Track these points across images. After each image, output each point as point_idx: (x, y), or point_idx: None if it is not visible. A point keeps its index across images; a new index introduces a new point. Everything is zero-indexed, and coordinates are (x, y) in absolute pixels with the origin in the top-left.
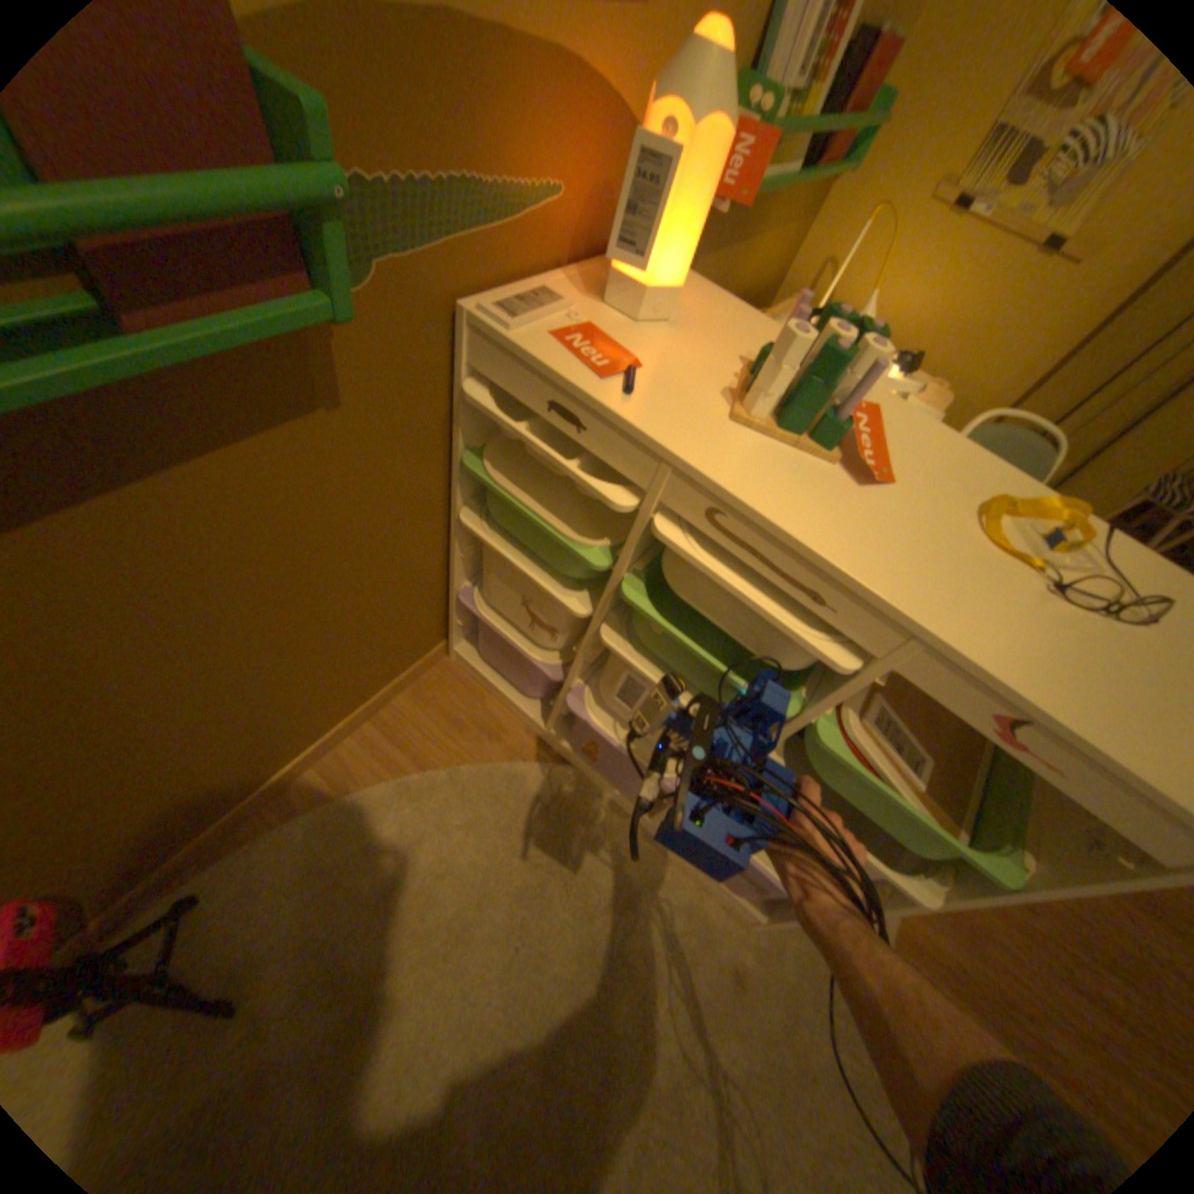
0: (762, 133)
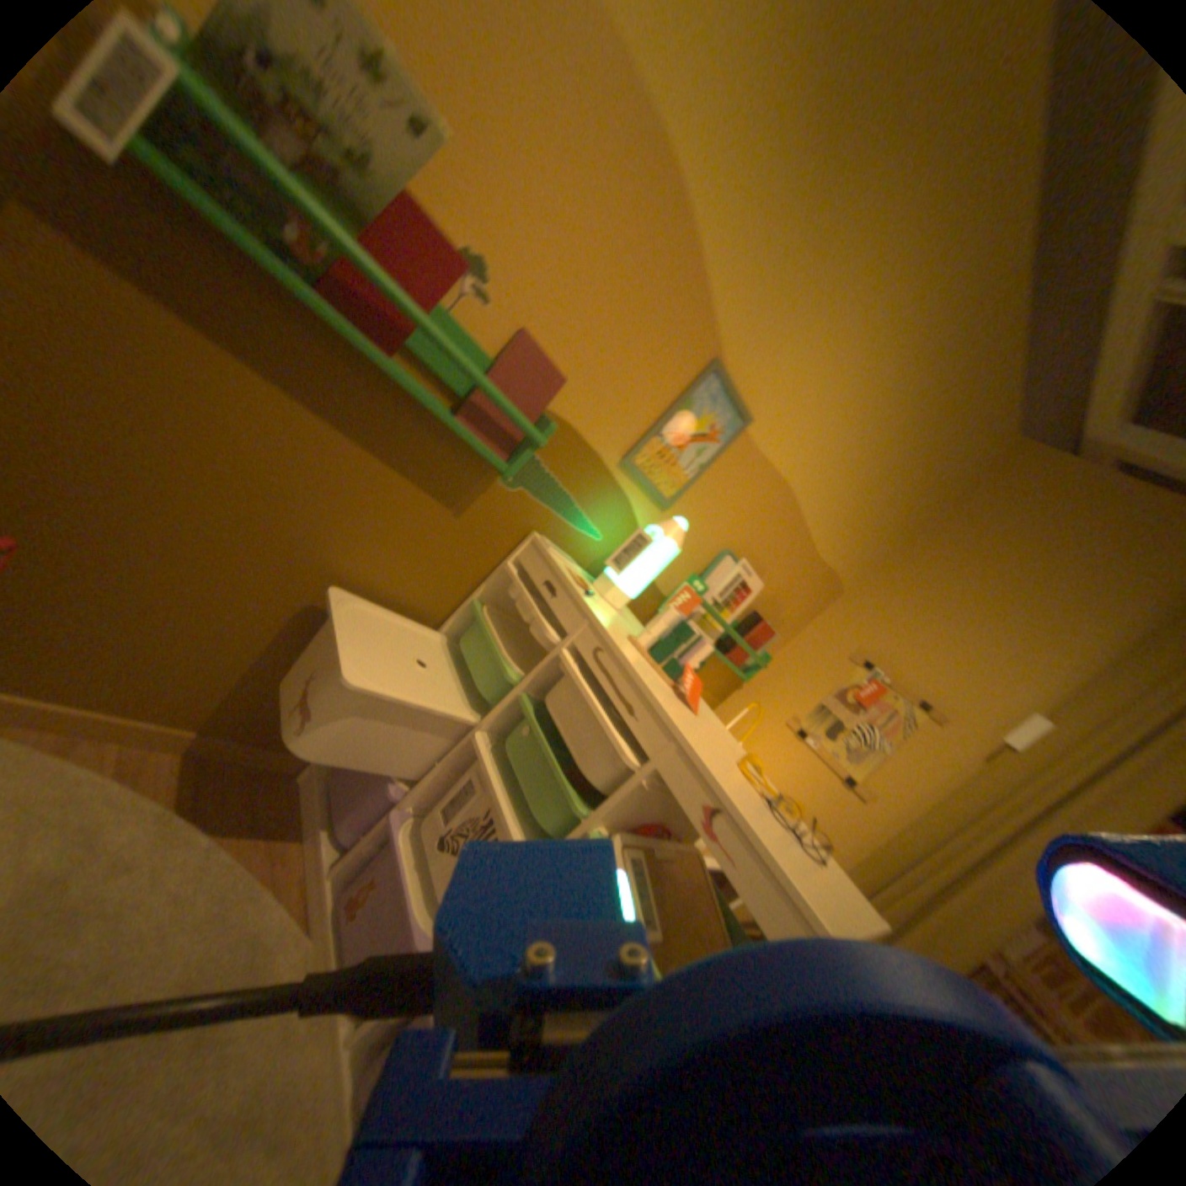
0: (693, 600)
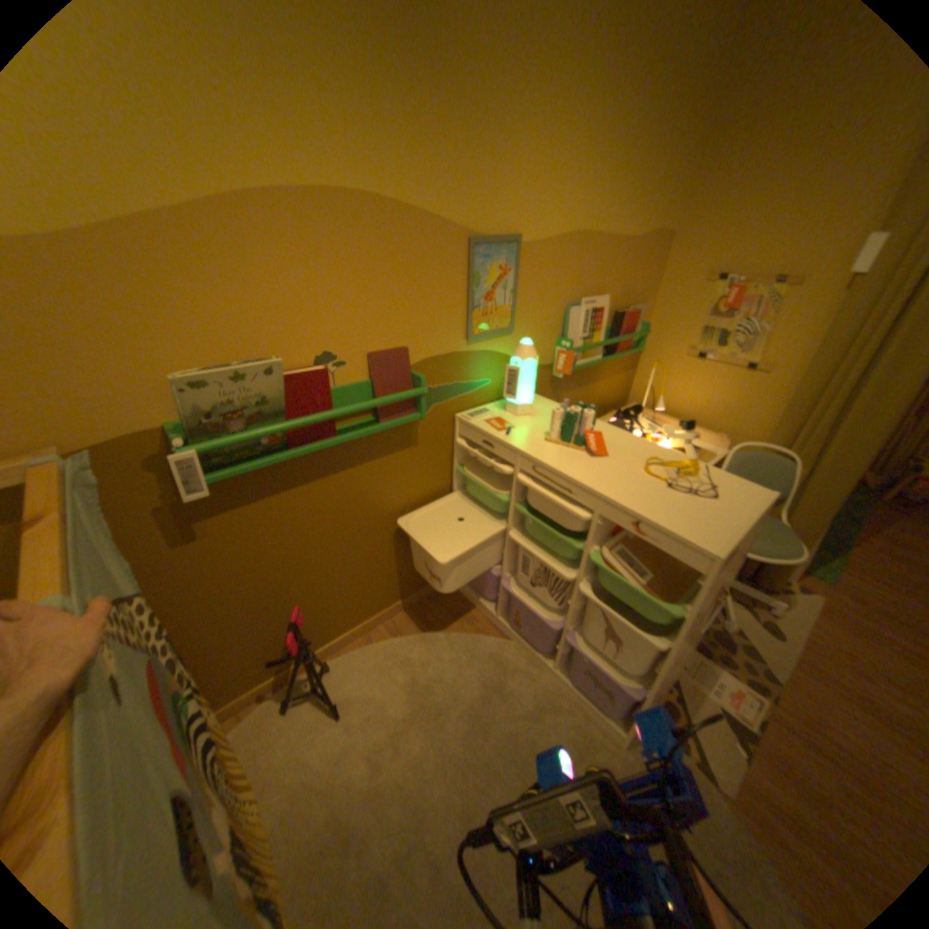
0: (566, 353)
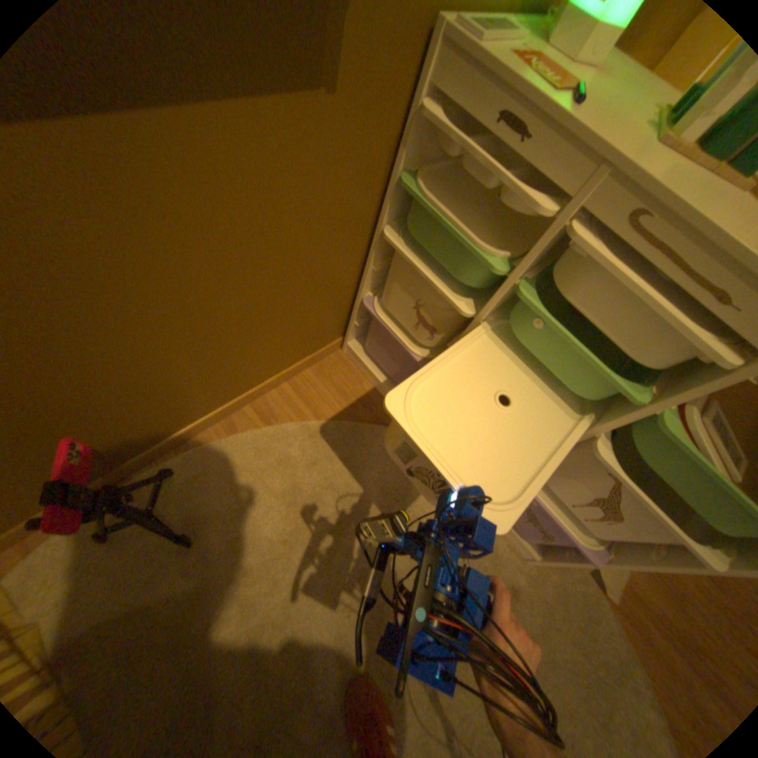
0: None
